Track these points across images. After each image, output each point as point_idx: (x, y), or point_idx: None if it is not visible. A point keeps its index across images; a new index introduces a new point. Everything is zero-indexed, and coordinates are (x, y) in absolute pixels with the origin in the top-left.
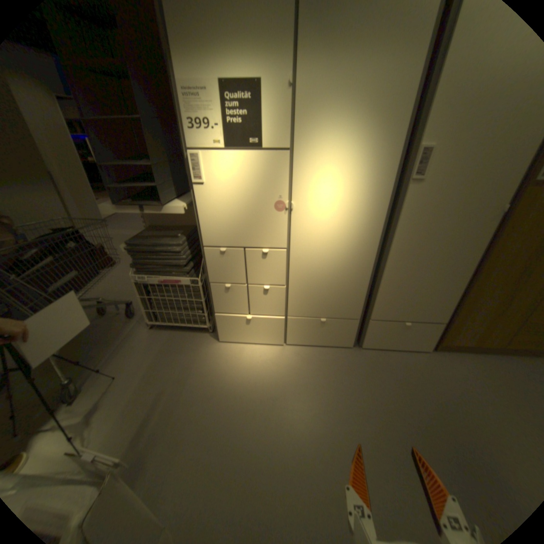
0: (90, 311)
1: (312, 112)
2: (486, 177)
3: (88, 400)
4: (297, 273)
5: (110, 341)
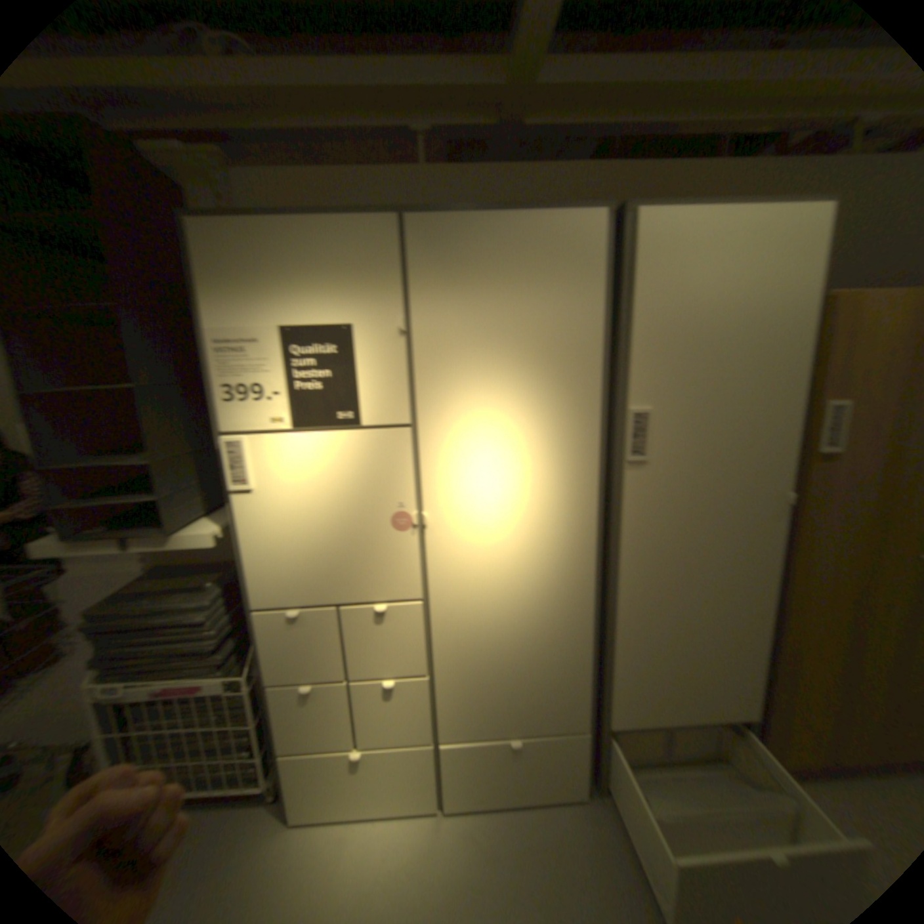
0: None
1: (446, 369)
2: (746, 452)
3: None
4: (451, 646)
5: None
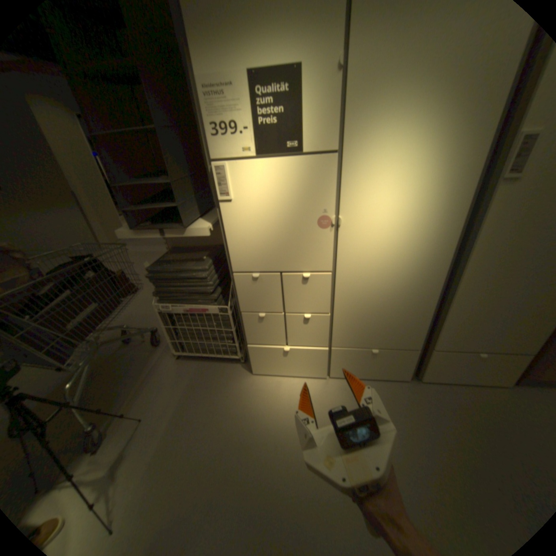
0: (113, 338)
1: (369, 100)
2: None
3: (112, 448)
4: (344, 298)
5: (135, 374)
